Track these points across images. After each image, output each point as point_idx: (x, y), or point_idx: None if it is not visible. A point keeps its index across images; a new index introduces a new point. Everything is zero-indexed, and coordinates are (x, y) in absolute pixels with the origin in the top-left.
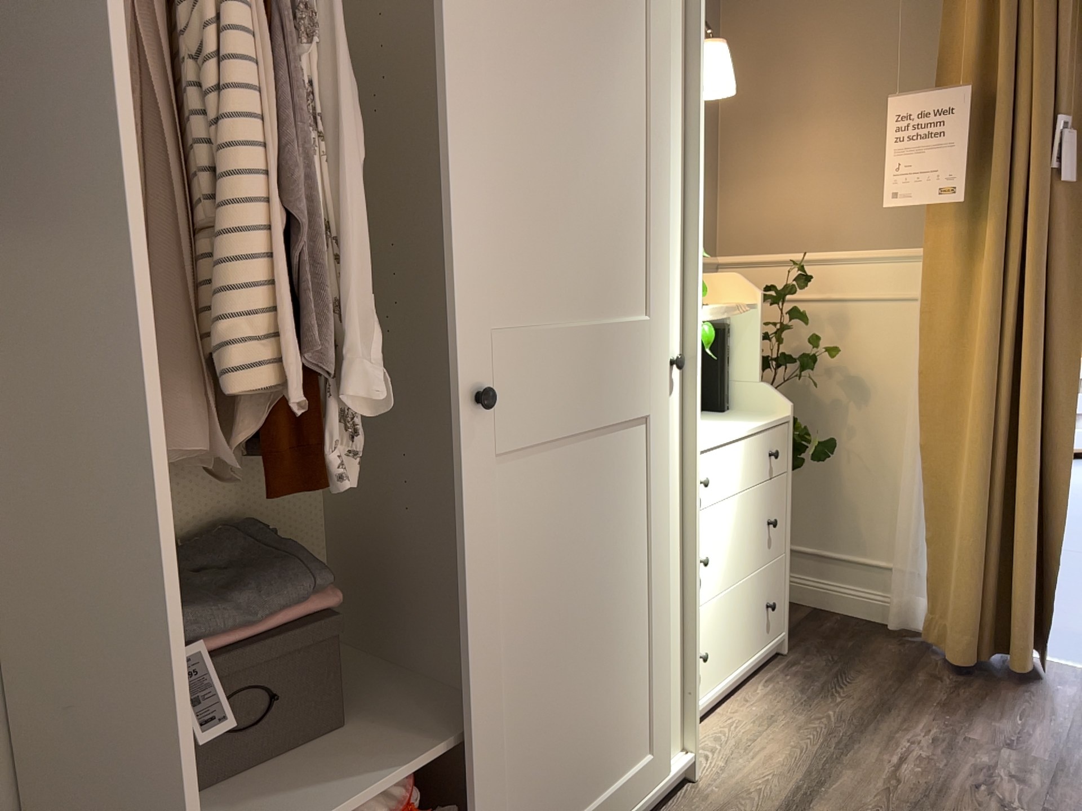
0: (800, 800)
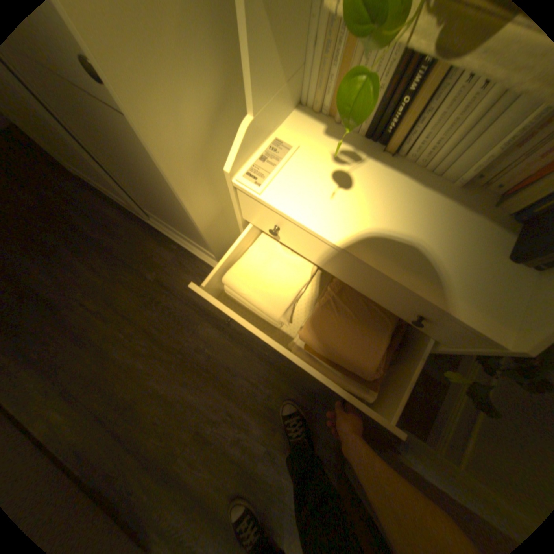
0: (210, 325)
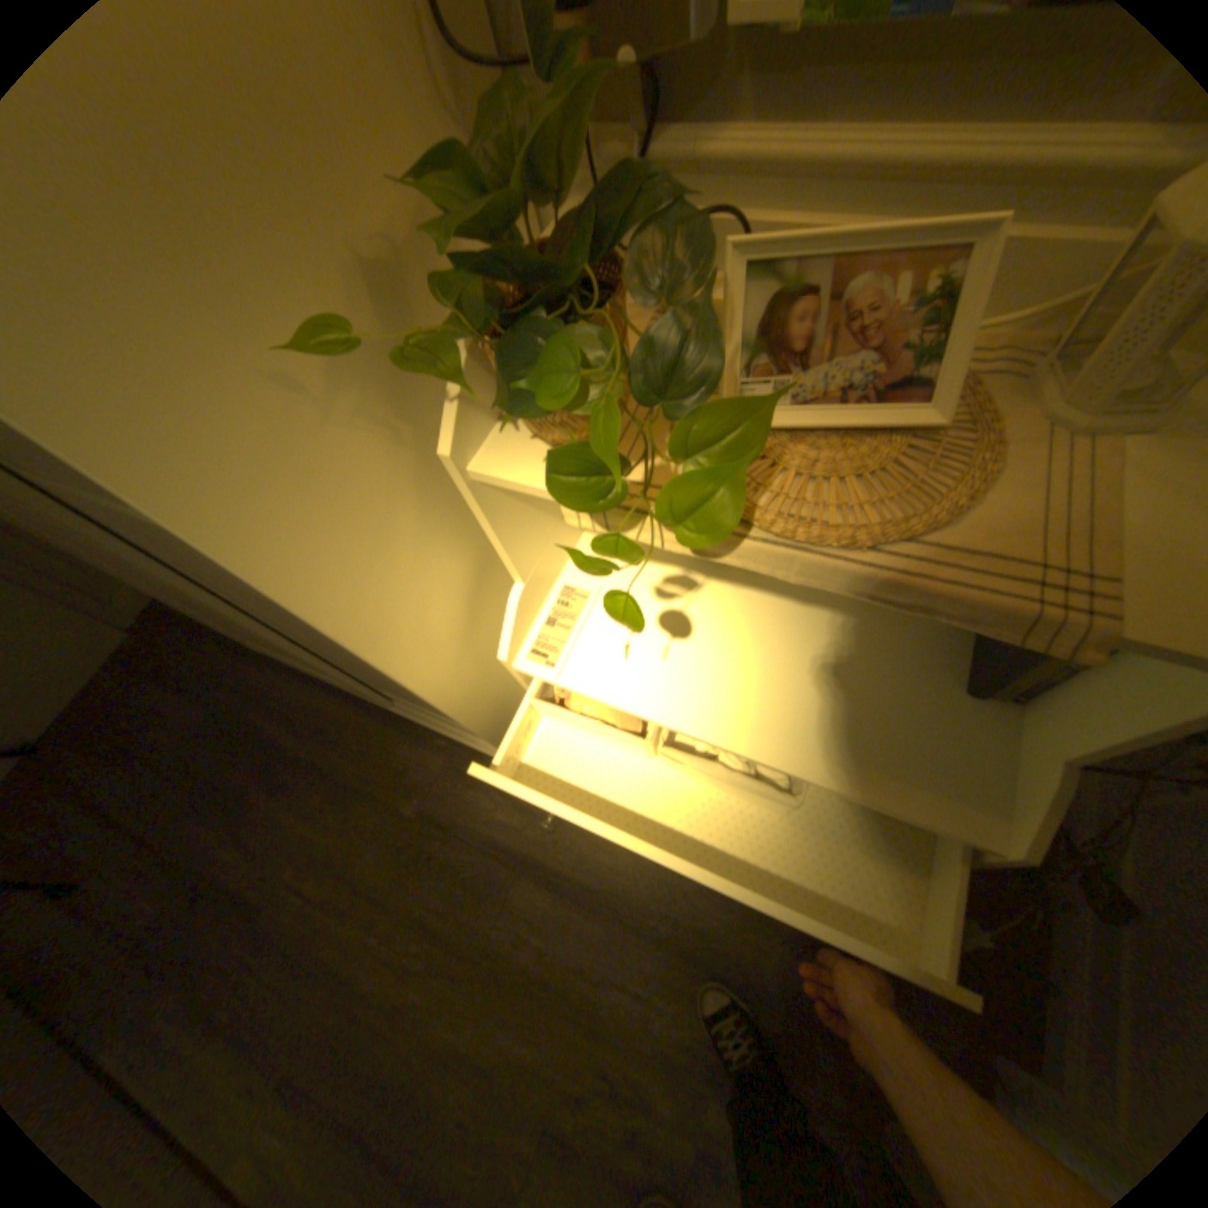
0: (533, 885)
